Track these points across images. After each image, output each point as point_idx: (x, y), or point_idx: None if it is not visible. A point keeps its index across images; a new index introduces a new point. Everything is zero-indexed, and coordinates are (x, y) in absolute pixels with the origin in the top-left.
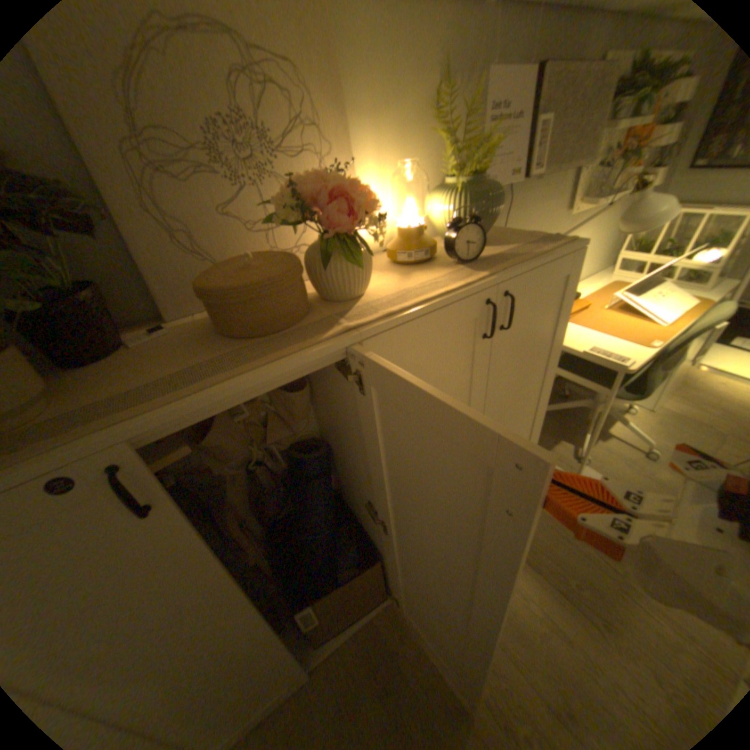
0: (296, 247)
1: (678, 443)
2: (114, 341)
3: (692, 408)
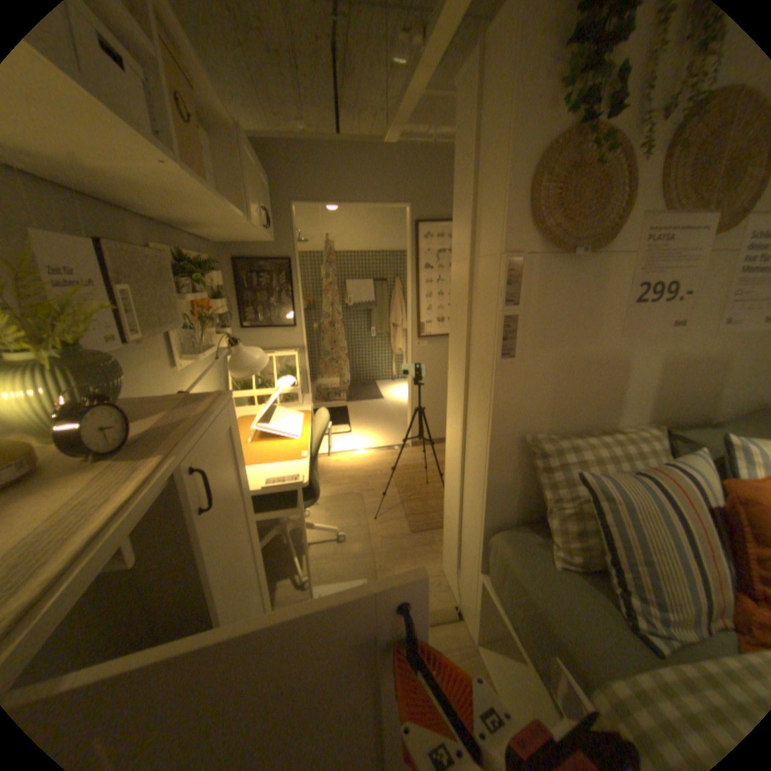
0: None
1: (344, 515)
2: None
3: (333, 485)
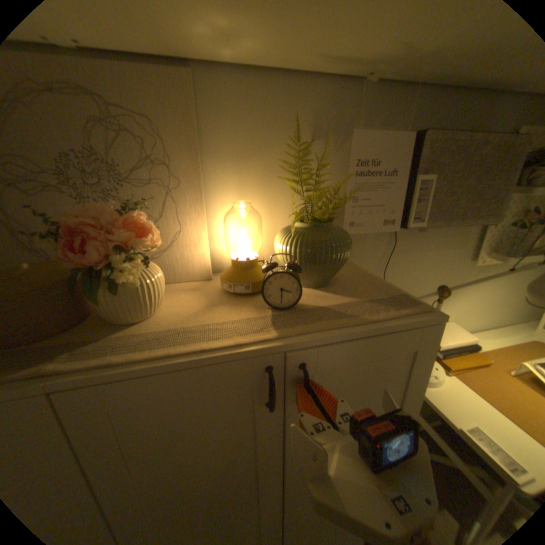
0: None
1: None
2: None
3: None
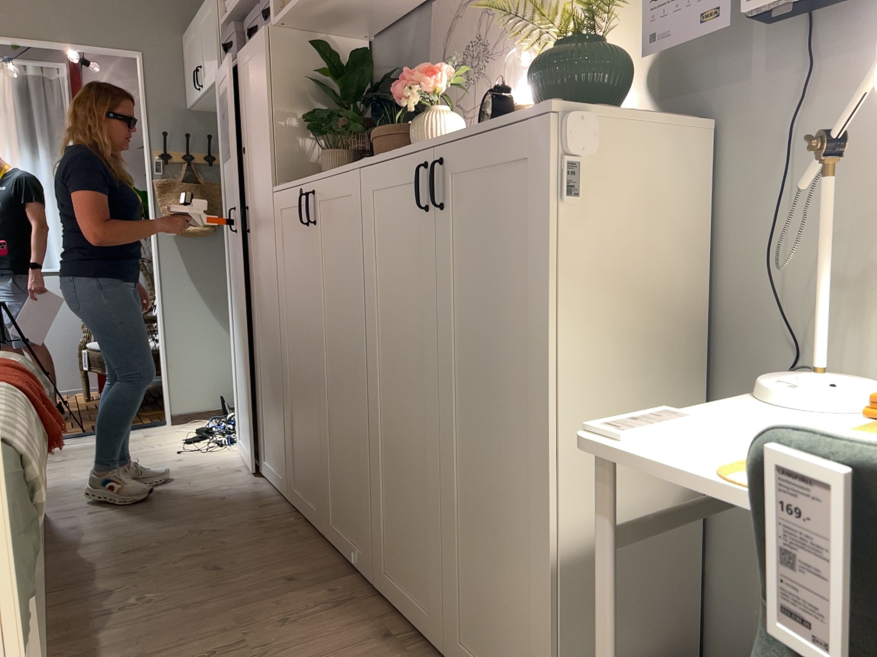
0: None
1: None
2: None
3: None
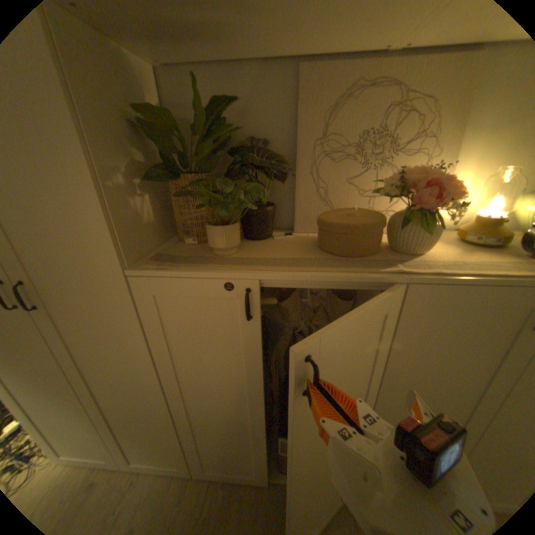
0: (386, 211)
1: None
2: (270, 234)
3: None
